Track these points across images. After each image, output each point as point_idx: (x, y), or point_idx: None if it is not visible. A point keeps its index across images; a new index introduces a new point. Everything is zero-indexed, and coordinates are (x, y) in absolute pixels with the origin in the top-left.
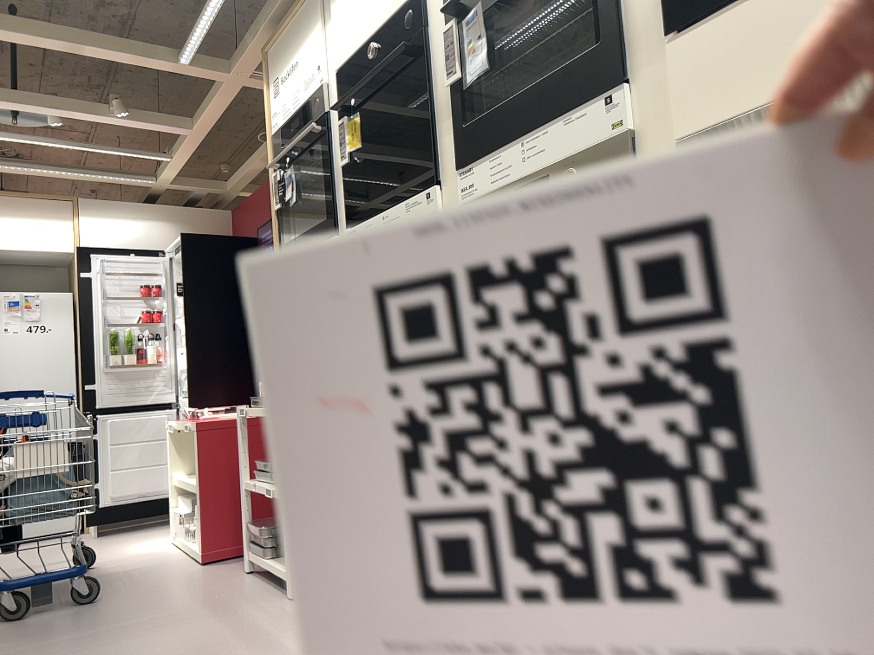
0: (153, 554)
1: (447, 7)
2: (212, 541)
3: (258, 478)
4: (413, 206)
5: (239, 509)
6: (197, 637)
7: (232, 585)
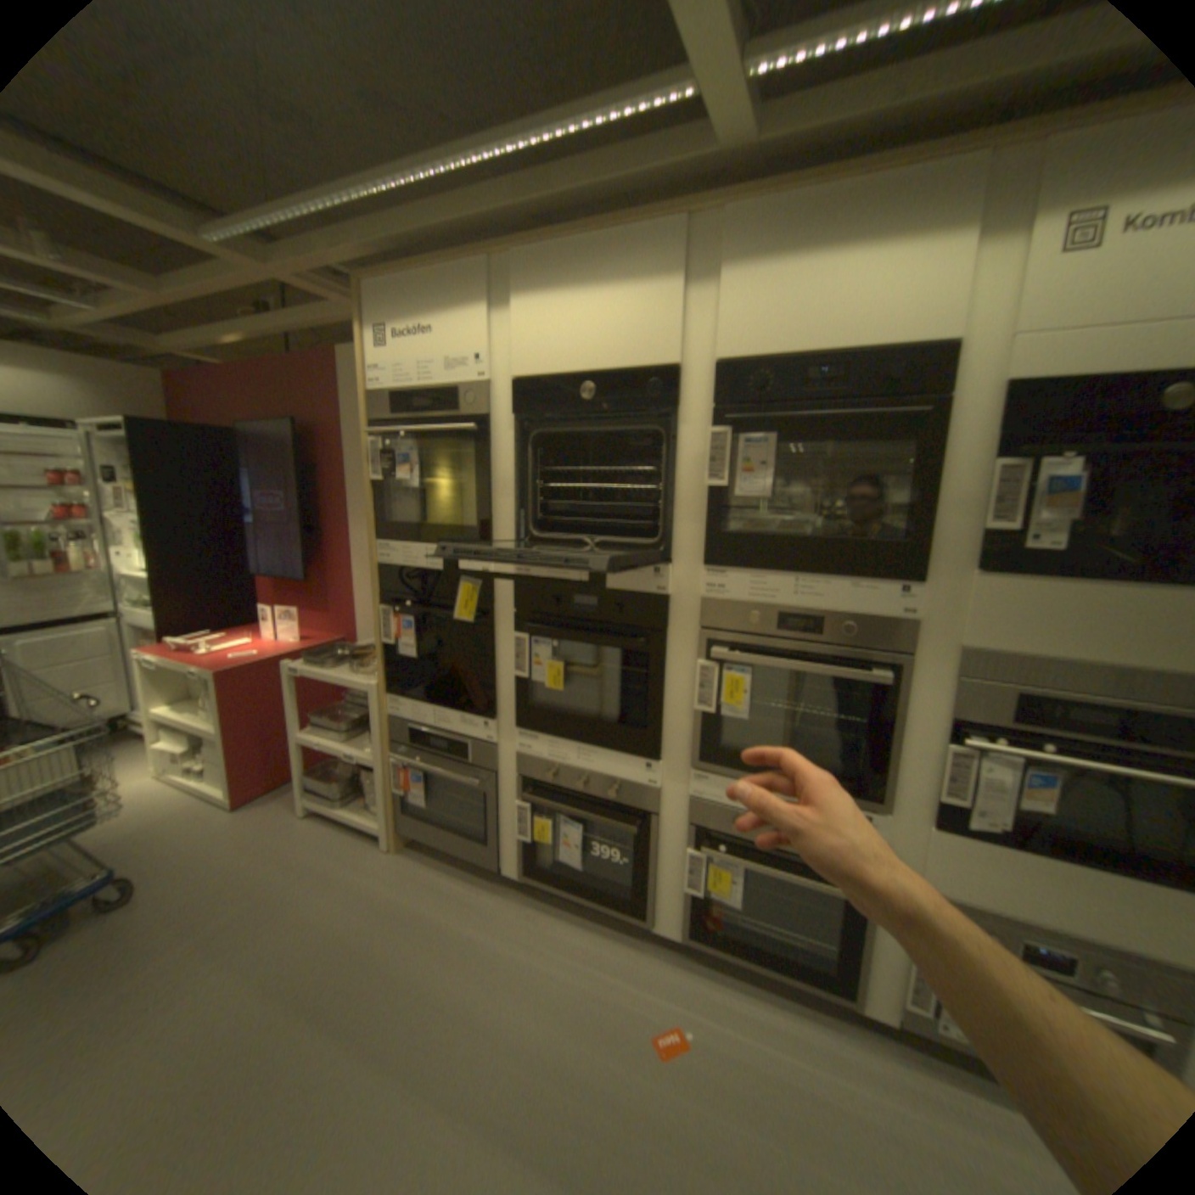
0: (140, 806)
1: (724, 412)
2: (239, 790)
3: (311, 735)
4: (632, 575)
5: (265, 752)
6: (323, 934)
7: (297, 844)
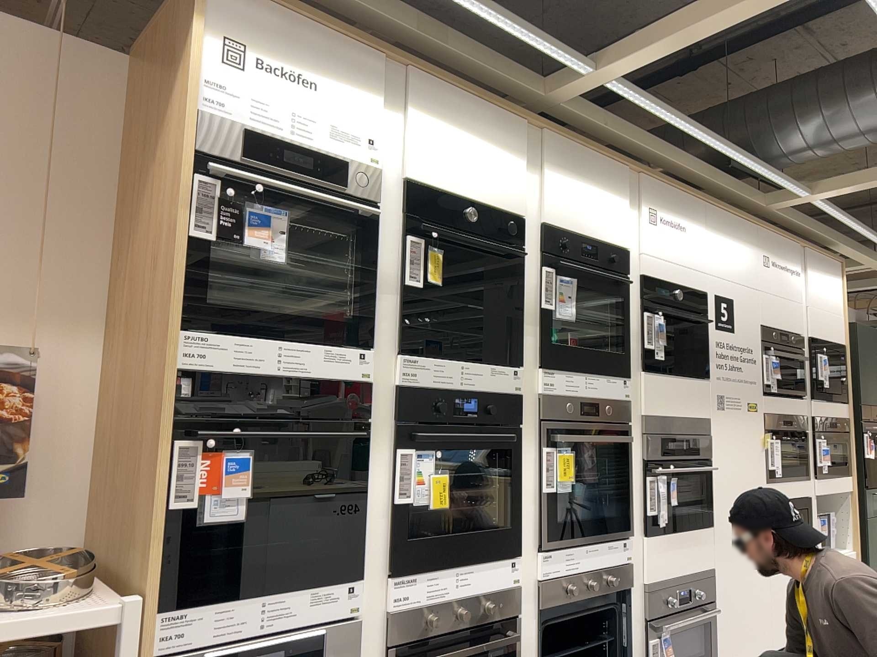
0: None
1: (548, 258)
2: None
3: None
4: (499, 373)
5: None
6: None
7: None
